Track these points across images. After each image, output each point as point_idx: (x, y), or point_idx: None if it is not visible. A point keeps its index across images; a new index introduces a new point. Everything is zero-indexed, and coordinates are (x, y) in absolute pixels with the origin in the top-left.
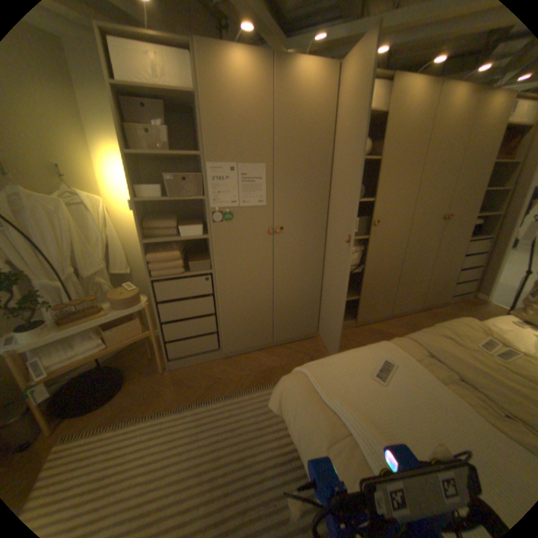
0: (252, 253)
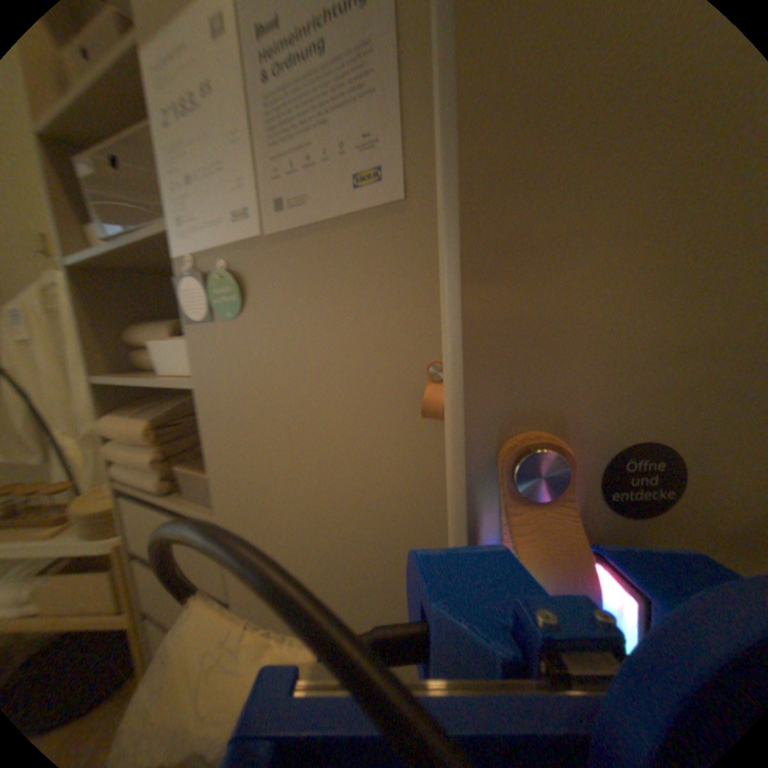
0: (348, 501)
